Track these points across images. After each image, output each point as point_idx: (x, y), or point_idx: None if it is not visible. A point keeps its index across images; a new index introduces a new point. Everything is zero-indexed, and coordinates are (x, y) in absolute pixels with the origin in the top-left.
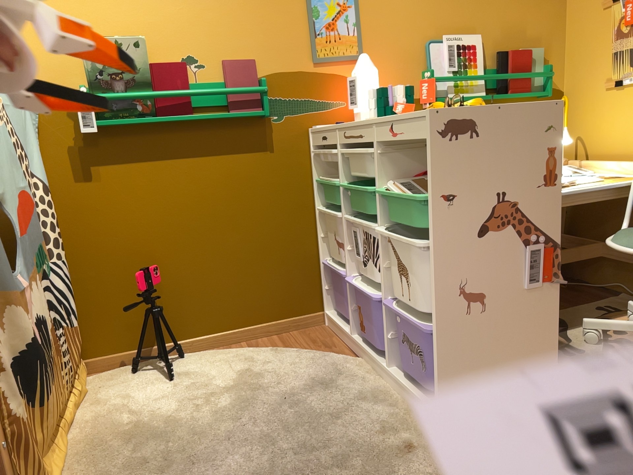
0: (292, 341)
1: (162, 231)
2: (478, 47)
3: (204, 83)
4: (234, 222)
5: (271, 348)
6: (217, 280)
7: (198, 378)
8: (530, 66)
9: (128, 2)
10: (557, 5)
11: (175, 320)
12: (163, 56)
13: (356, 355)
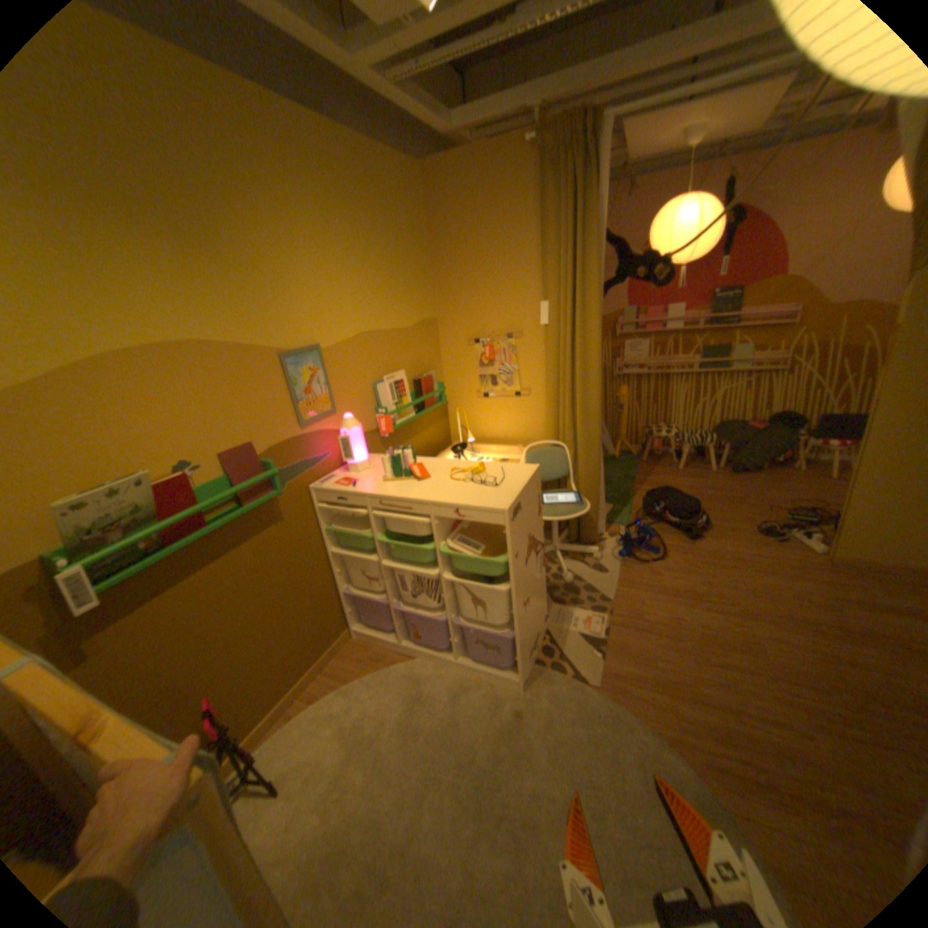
0: (341, 672)
1: (194, 658)
2: (404, 380)
3: (205, 484)
4: (263, 603)
5: (331, 691)
6: (260, 665)
7: (303, 771)
8: (432, 386)
9: (83, 422)
10: (435, 337)
11: (228, 732)
12: (148, 472)
13: (408, 656)
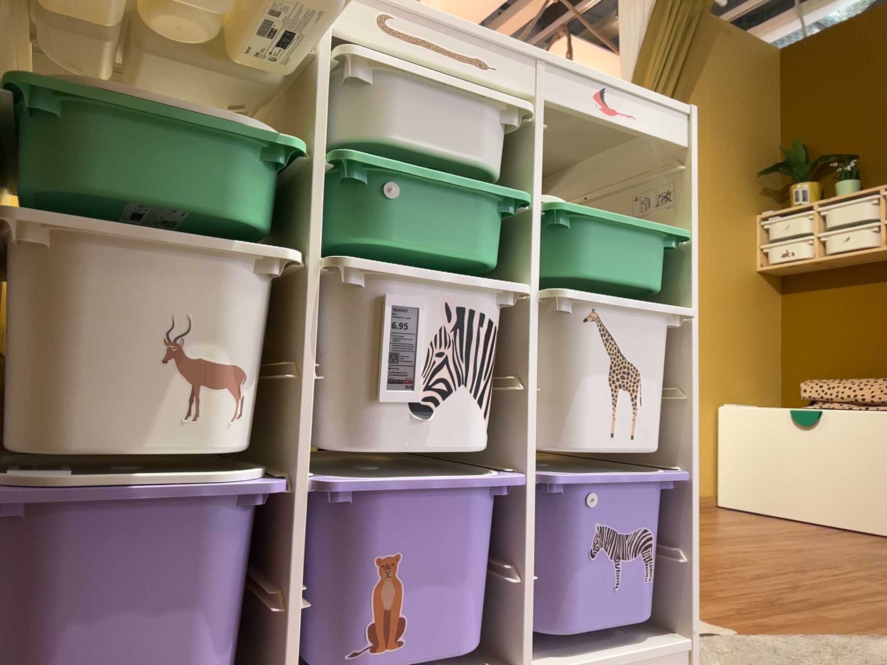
0: None
1: None
2: None
3: None
4: None
5: None
6: None
7: None
8: None
9: None
10: None
11: None
12: None
13: None
